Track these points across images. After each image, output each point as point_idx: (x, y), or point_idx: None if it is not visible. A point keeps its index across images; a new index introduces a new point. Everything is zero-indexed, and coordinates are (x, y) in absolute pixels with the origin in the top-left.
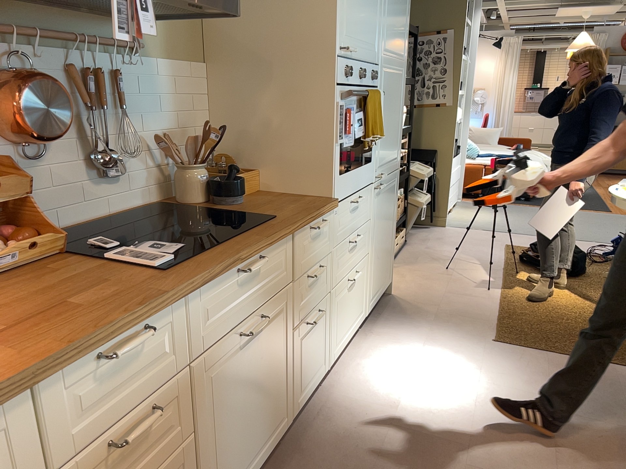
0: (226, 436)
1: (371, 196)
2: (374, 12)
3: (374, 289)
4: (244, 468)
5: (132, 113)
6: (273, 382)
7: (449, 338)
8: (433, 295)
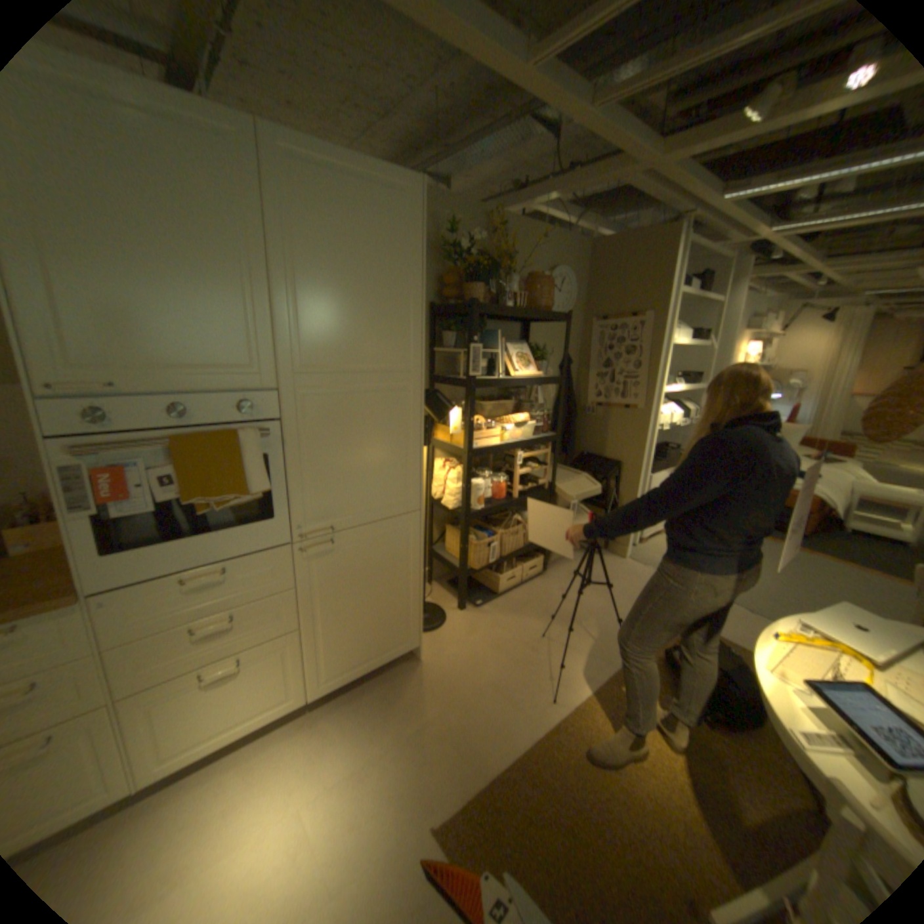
0: None
1: (284, 562)
2: (226, 316)
3: (331, 668)
4: None
5: None
6: None
7: (382, 789)
8: (465, 685)
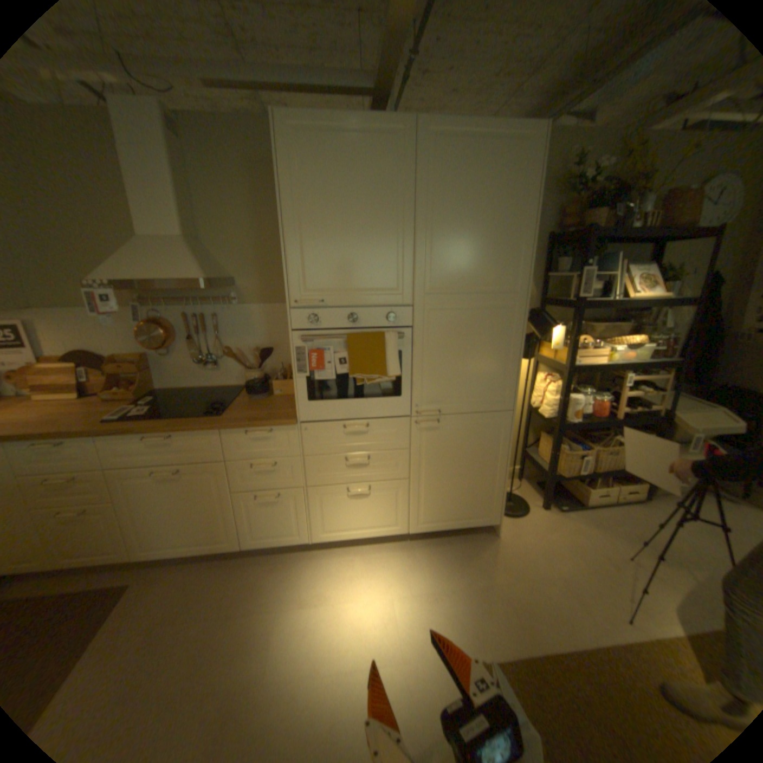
0: (146, 520)
1: (404, 429)
2: (385, 256)
3: (428, 516)
4: (172, 547)
5: (229, 335)
6: (204, 515)
7: (452, 616)
8: (537, 572)
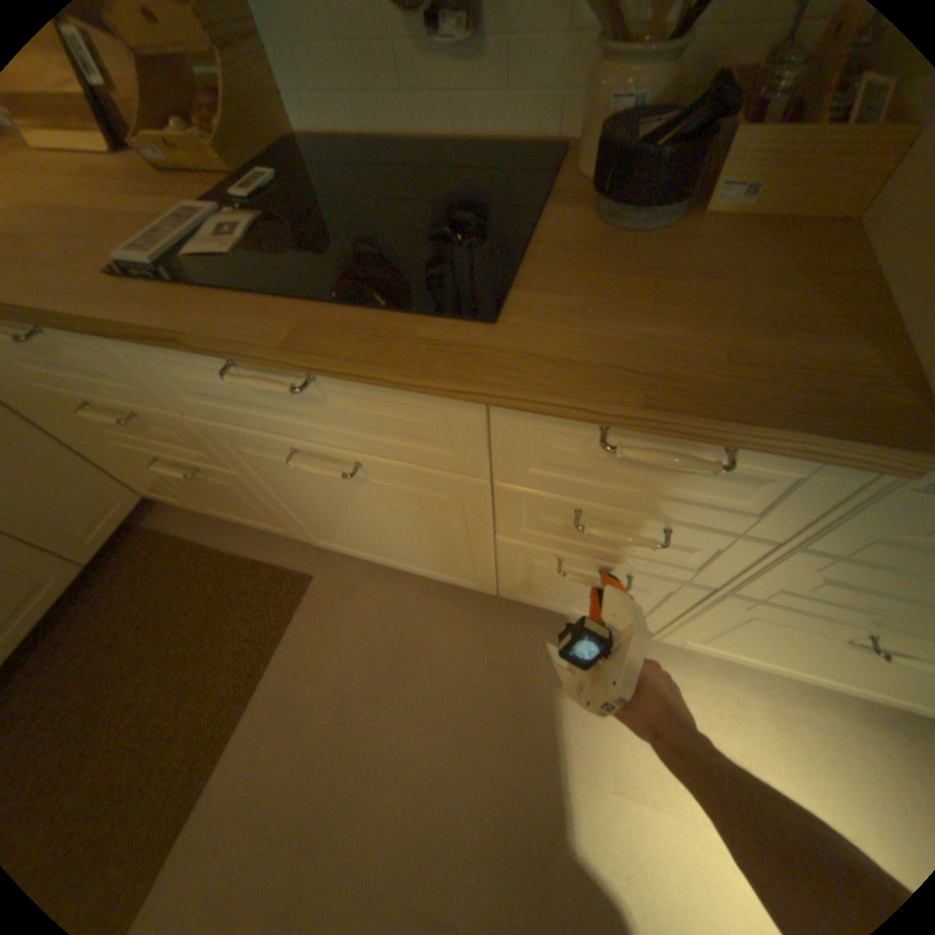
0: (316, 512)
1: None
2: None
3: None
4: (374, 553)
5: None
6: (432, 542)
7: None
8: None
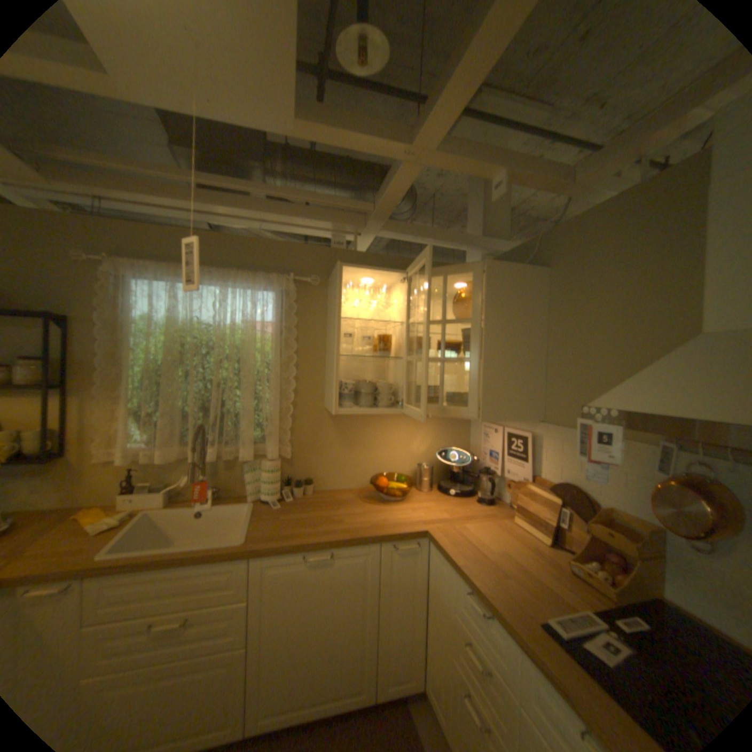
0: None
1: None
2: None
3: None
4: None
5: None
6: None
7: None
8: None
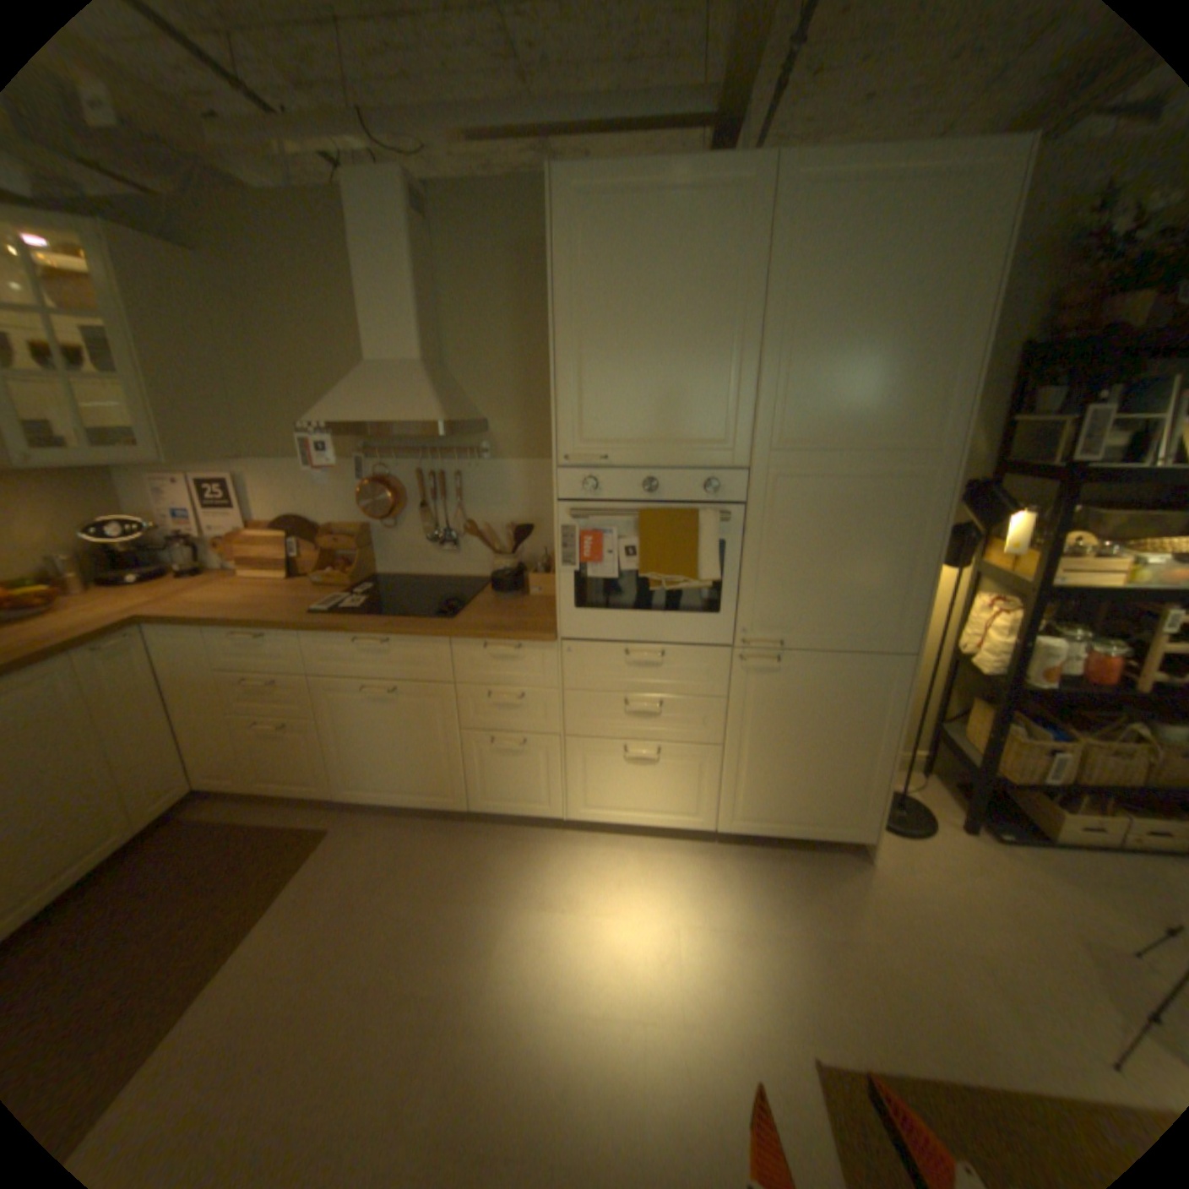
0: (353, 750)
1: (720, 666)
2: (708, 388)
3: (751, 809)
4: (382, 792)
5: (475, 504)
6: (424, 755)
7: (773, 975)
8: (937, 937)
